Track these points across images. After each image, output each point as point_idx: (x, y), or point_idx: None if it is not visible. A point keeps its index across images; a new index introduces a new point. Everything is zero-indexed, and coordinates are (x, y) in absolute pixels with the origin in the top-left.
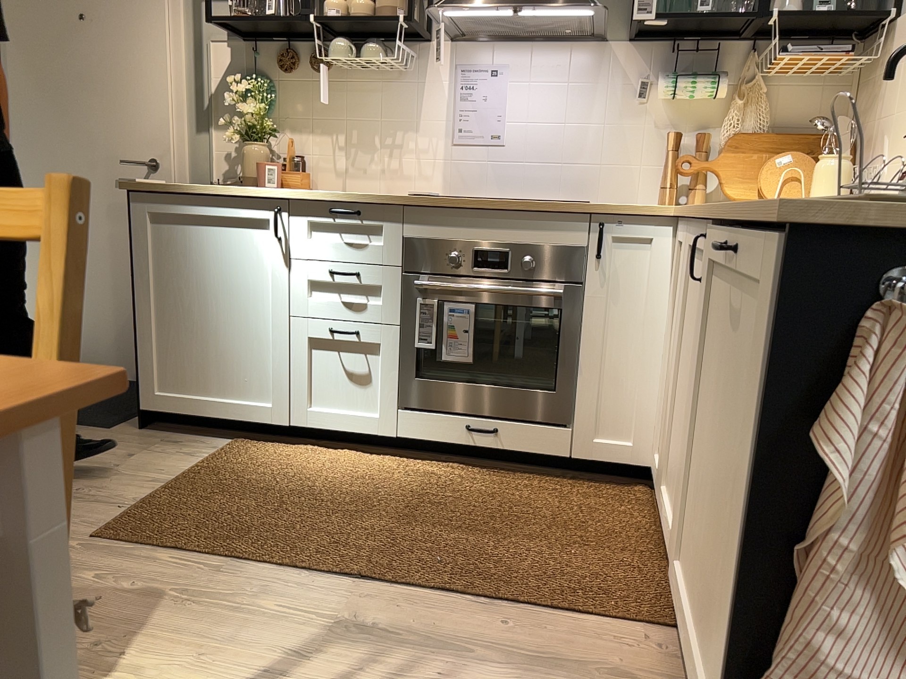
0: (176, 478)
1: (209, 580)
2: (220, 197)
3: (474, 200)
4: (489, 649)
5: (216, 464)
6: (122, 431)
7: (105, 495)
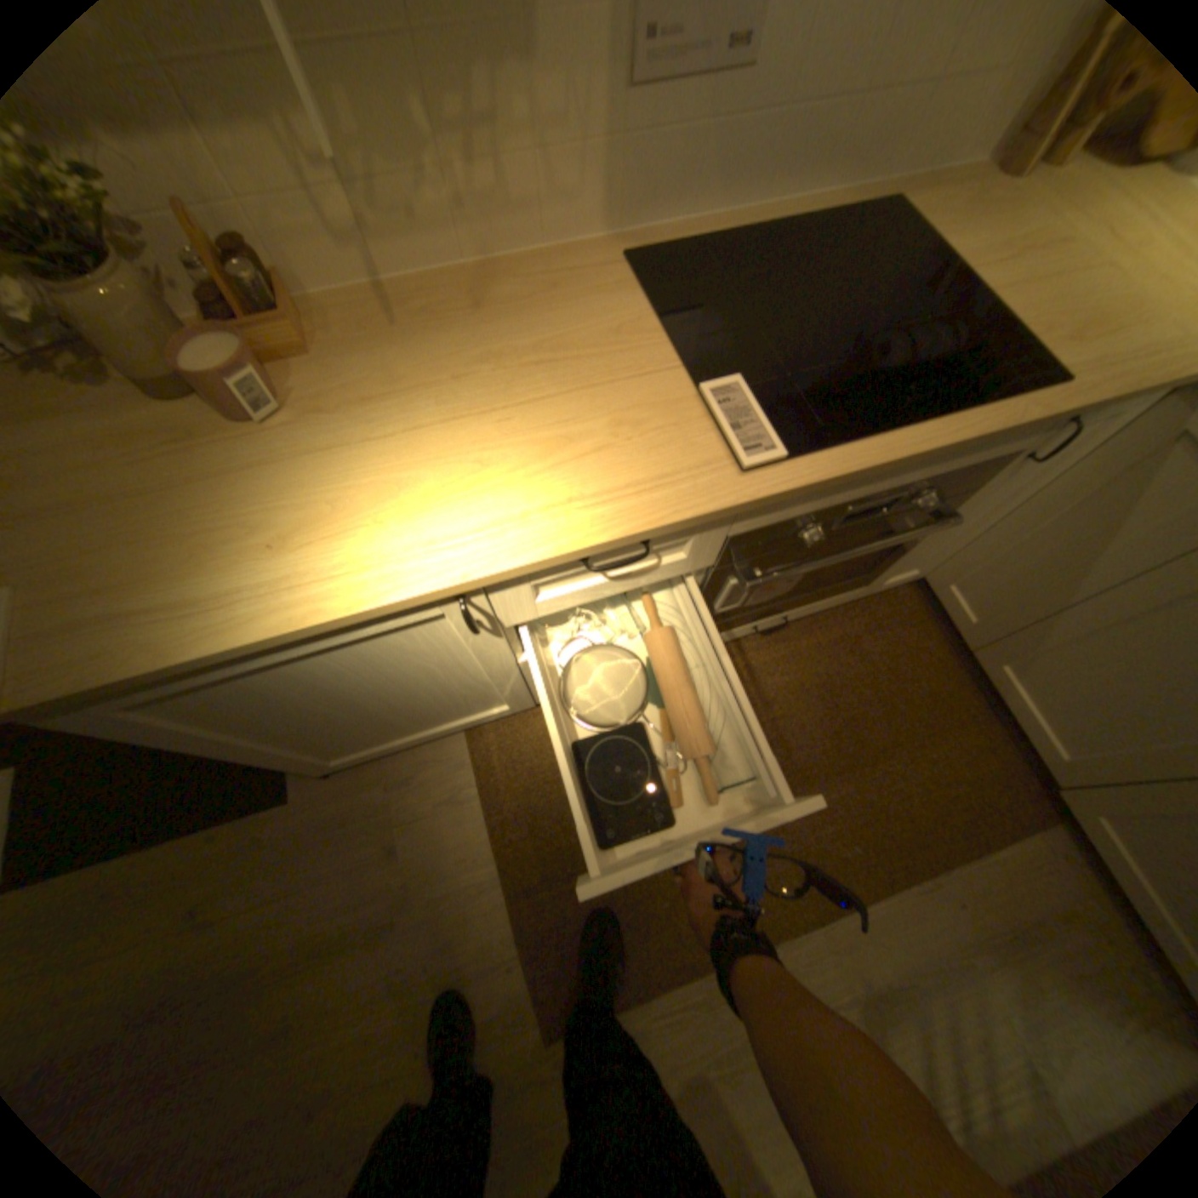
0: (499, 871)
1: (715, 1028)
2: (290, 631)
3: (893, 454)
4: (973, 947)
5: (507, 809)
6: (308, 796)
7: (468, 962)
